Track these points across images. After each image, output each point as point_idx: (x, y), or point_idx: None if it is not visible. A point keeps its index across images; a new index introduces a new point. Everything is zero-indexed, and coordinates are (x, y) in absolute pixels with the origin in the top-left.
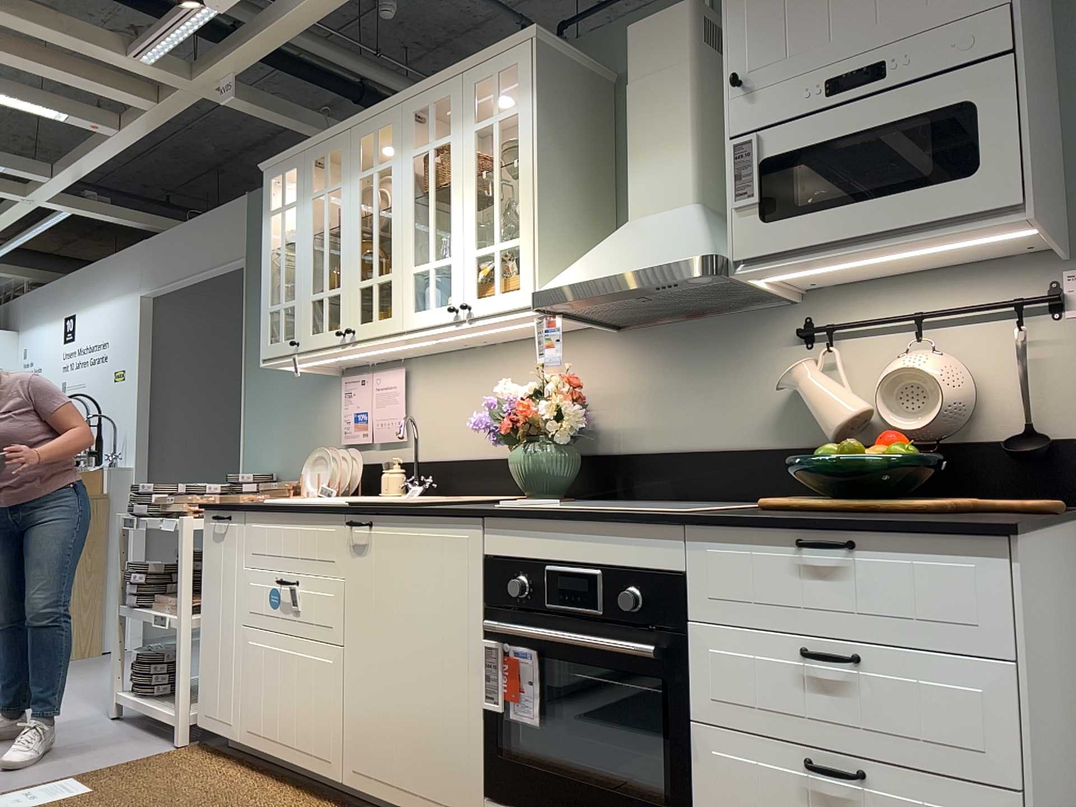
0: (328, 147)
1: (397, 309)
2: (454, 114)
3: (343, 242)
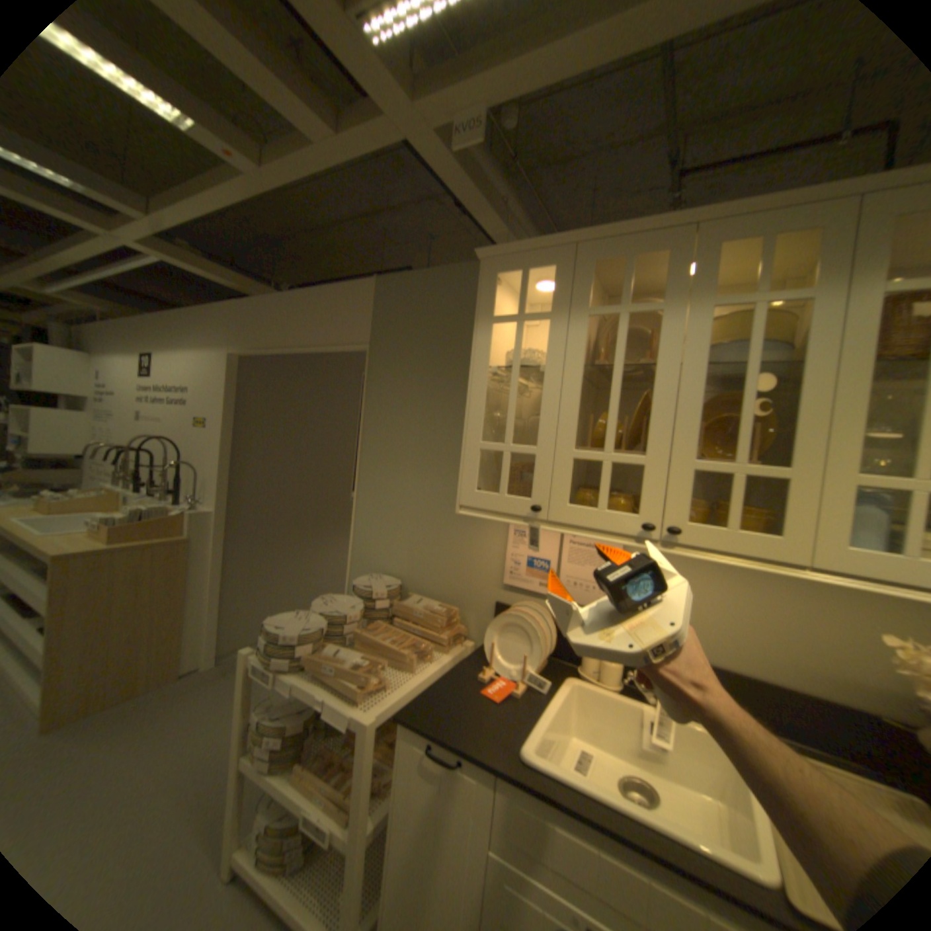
0: (634, 240)
1: (805, 531)
2: None
3: (660, 392)
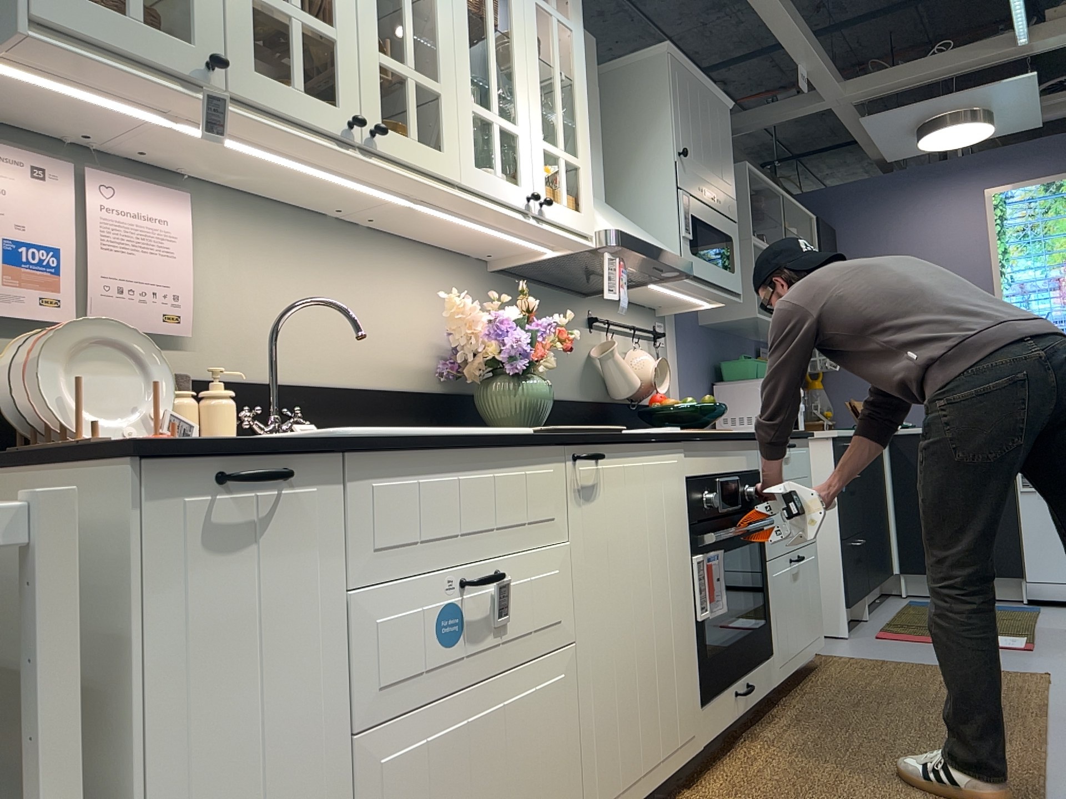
0: None
1: (454, 148)
2: None
3: None
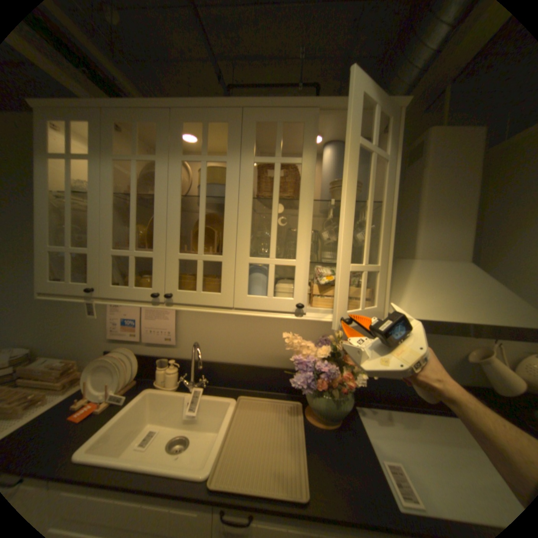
0: (136, 113)
1: (229, 289)
2: (308, 139)
3: (158, 212)
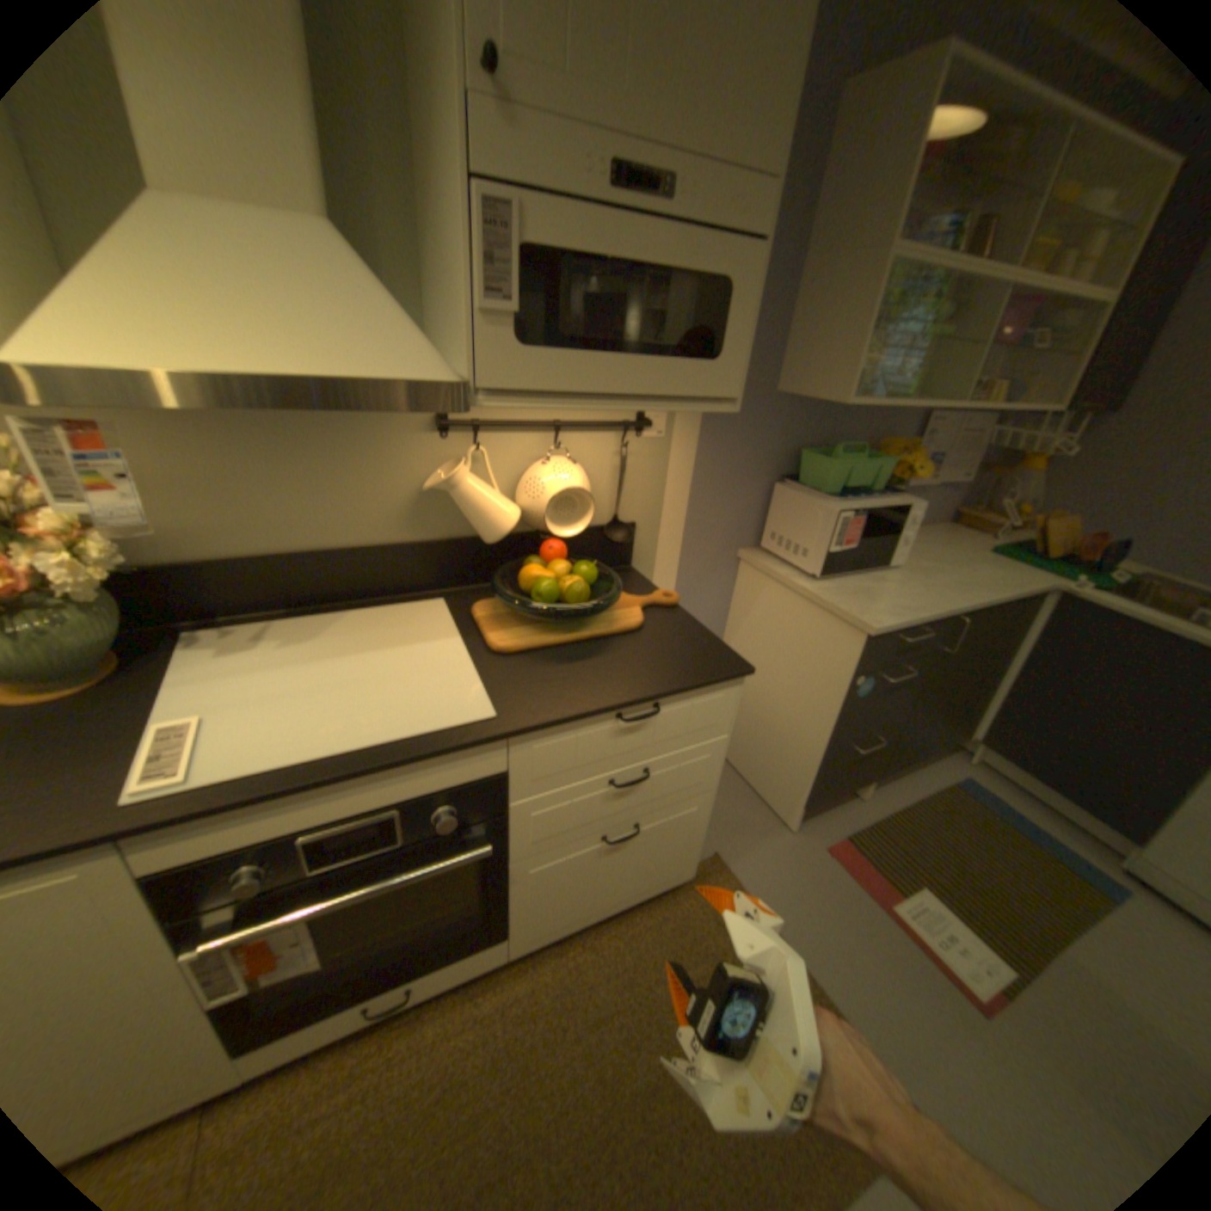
0: None
1: None
2: None
3: None
